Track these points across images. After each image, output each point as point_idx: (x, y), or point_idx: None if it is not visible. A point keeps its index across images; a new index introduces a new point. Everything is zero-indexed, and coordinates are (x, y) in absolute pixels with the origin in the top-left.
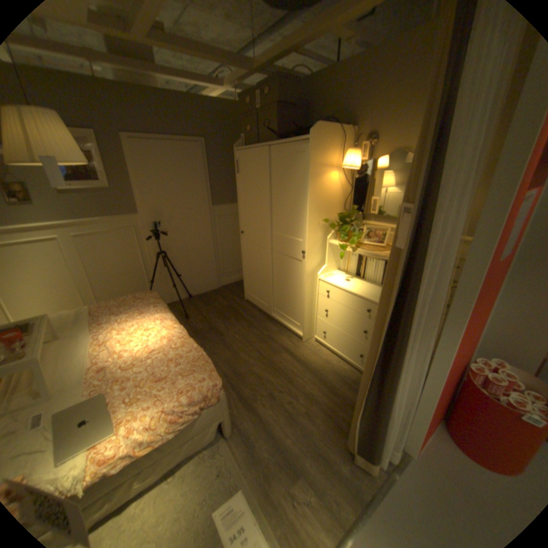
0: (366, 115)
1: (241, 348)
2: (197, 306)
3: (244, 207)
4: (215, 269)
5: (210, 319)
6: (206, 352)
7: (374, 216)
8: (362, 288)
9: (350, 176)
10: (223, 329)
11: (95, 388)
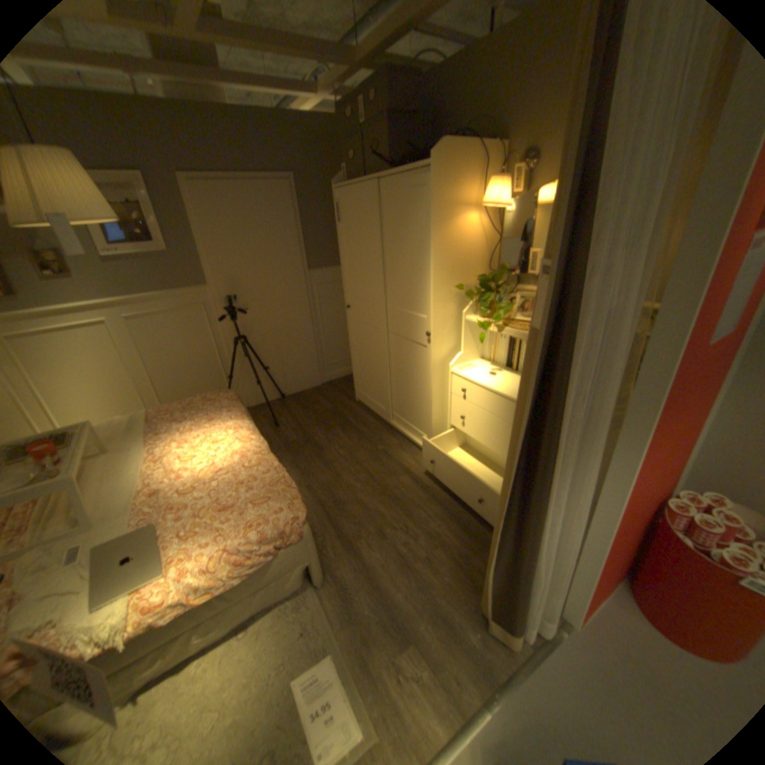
0: (521, 120)
1: (346, 468)
2: (291, 409)
3: (349, 271)
4: (315, 358)
5: (307, 427)
6: (299, 472)
7: (533, 277)
8: (512, 385)
9: (498, 219)
10: (323, 442)
11: (145, 516)
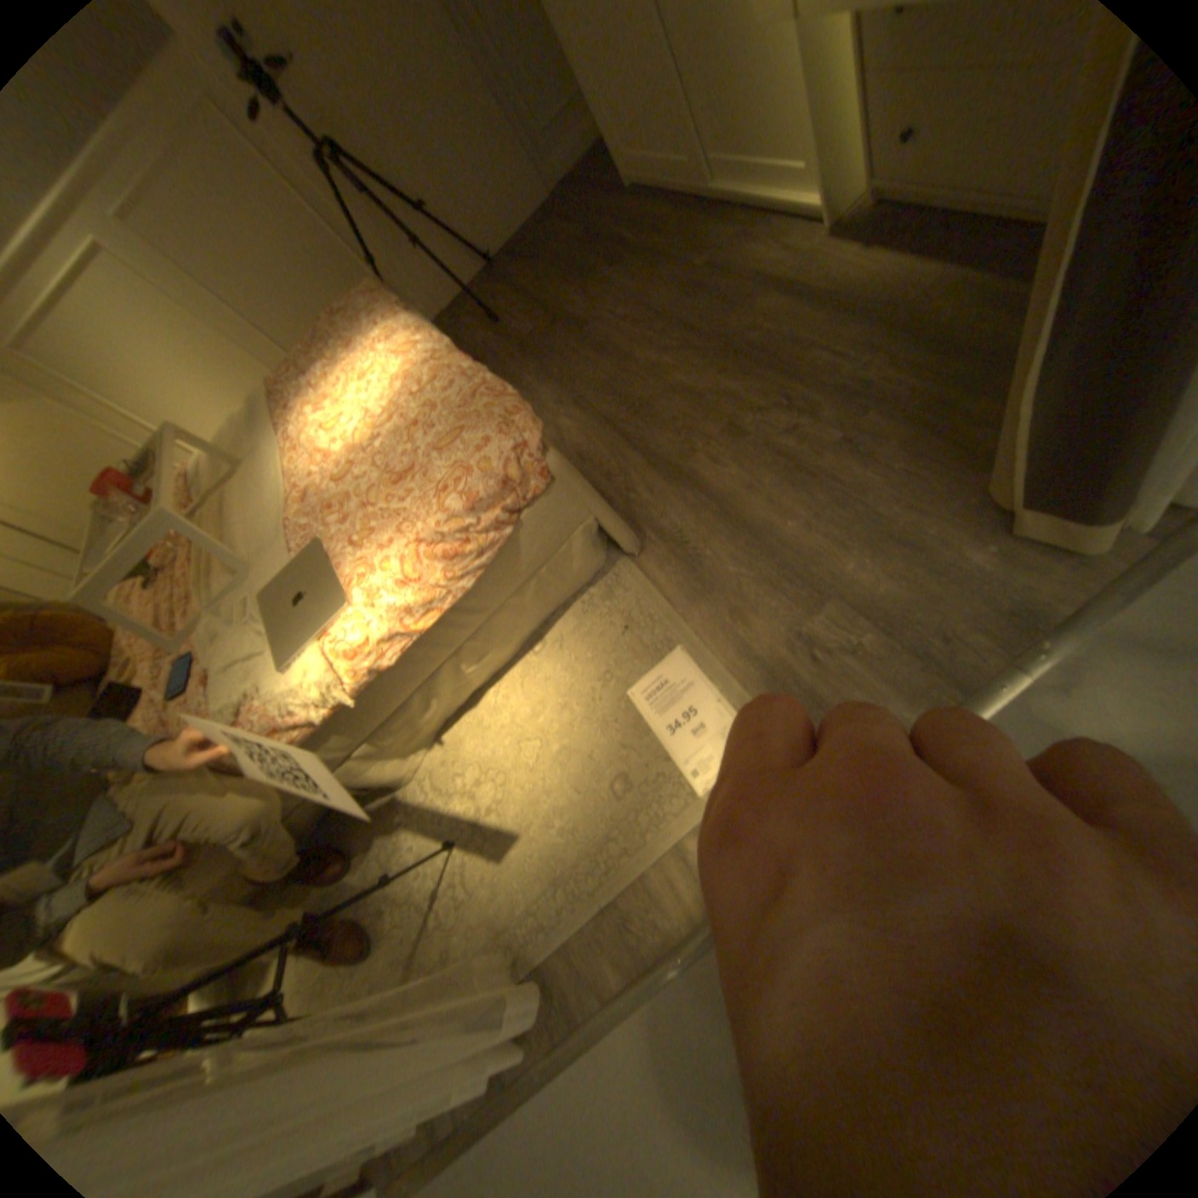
0: None
1: (637, 334)
2: (509, 275)
3: None
4: (505, 127)
5: (545, 294)
6: (555, 381)
7: None
8: None
9: None
10: (582, 306)
11: (305, 529)
